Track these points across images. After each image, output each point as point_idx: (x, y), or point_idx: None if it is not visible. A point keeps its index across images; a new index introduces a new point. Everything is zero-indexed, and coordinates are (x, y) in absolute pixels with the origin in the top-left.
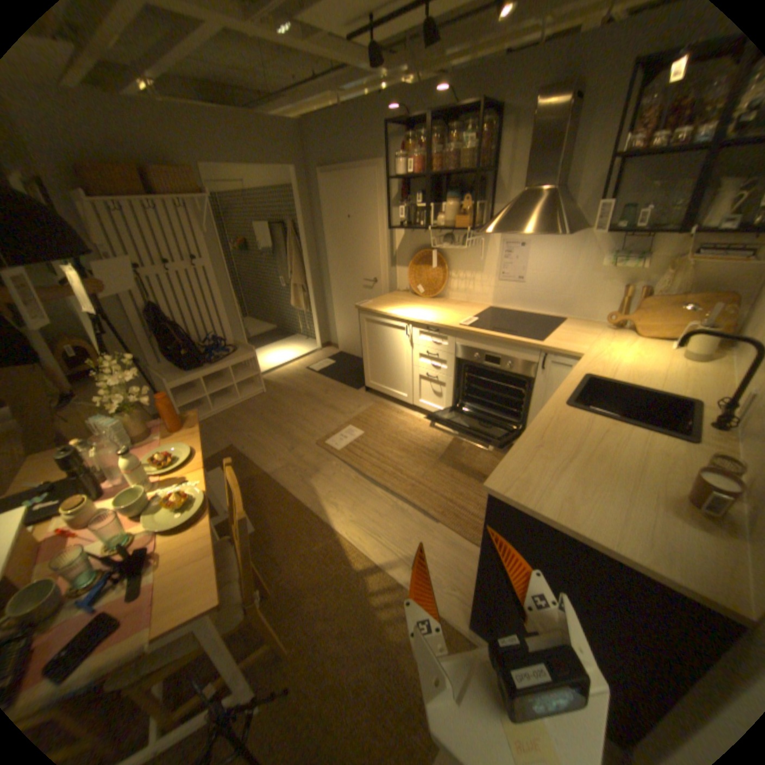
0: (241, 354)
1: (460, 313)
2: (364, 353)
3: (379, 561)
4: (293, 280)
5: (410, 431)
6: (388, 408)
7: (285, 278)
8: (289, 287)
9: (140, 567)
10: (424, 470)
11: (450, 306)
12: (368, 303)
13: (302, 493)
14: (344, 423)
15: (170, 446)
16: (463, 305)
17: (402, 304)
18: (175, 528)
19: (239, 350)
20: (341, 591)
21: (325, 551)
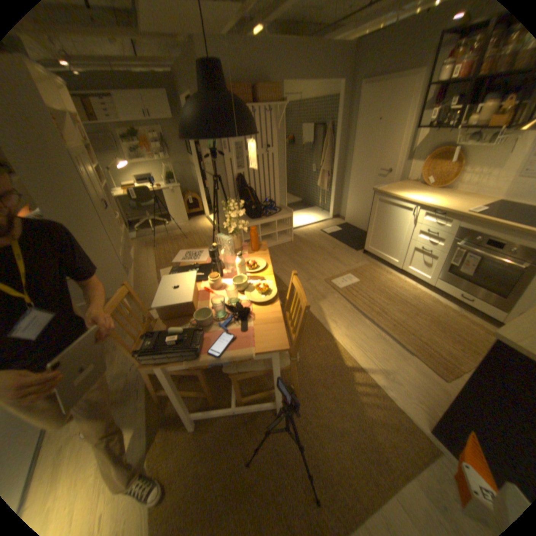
0: (284, 213)
1: (469, 202)
2: (369, 225)
3: (364, 365)
4: (323, 167)
5: (396, 287)
6: (380, 268)
7: (317, 165)
8: (318, 172)
9: (246, 316)
10: (406, 317)
11: (459, 195)
12: (384, 187)
13: (313, 308)
14: (346, 271)
15: (255, 258)
16: (472, 196)
17: (413, 190)
18: (264, 302)
19: (283, 210)
20: (336, 374)
21: (327, 347)
